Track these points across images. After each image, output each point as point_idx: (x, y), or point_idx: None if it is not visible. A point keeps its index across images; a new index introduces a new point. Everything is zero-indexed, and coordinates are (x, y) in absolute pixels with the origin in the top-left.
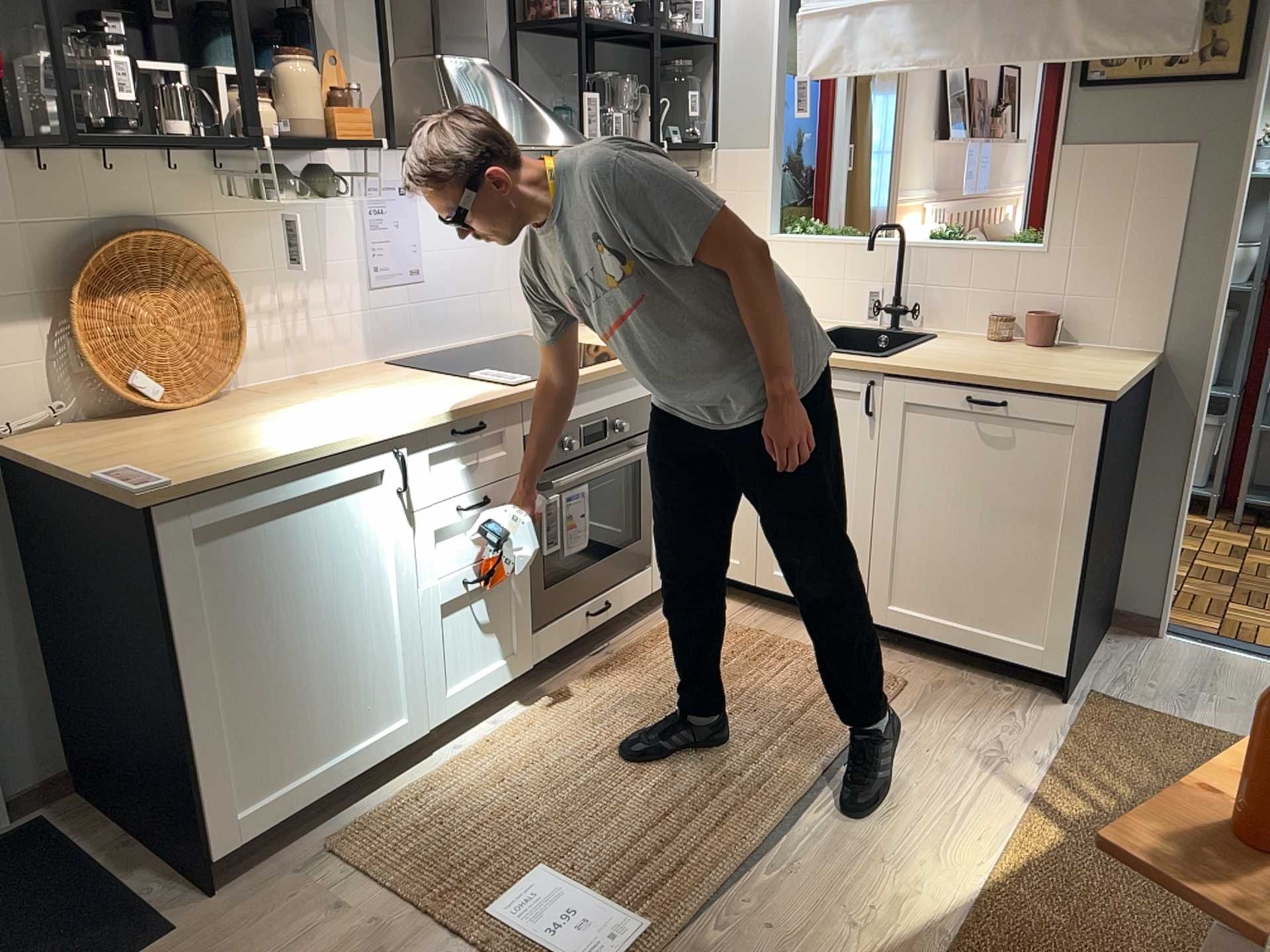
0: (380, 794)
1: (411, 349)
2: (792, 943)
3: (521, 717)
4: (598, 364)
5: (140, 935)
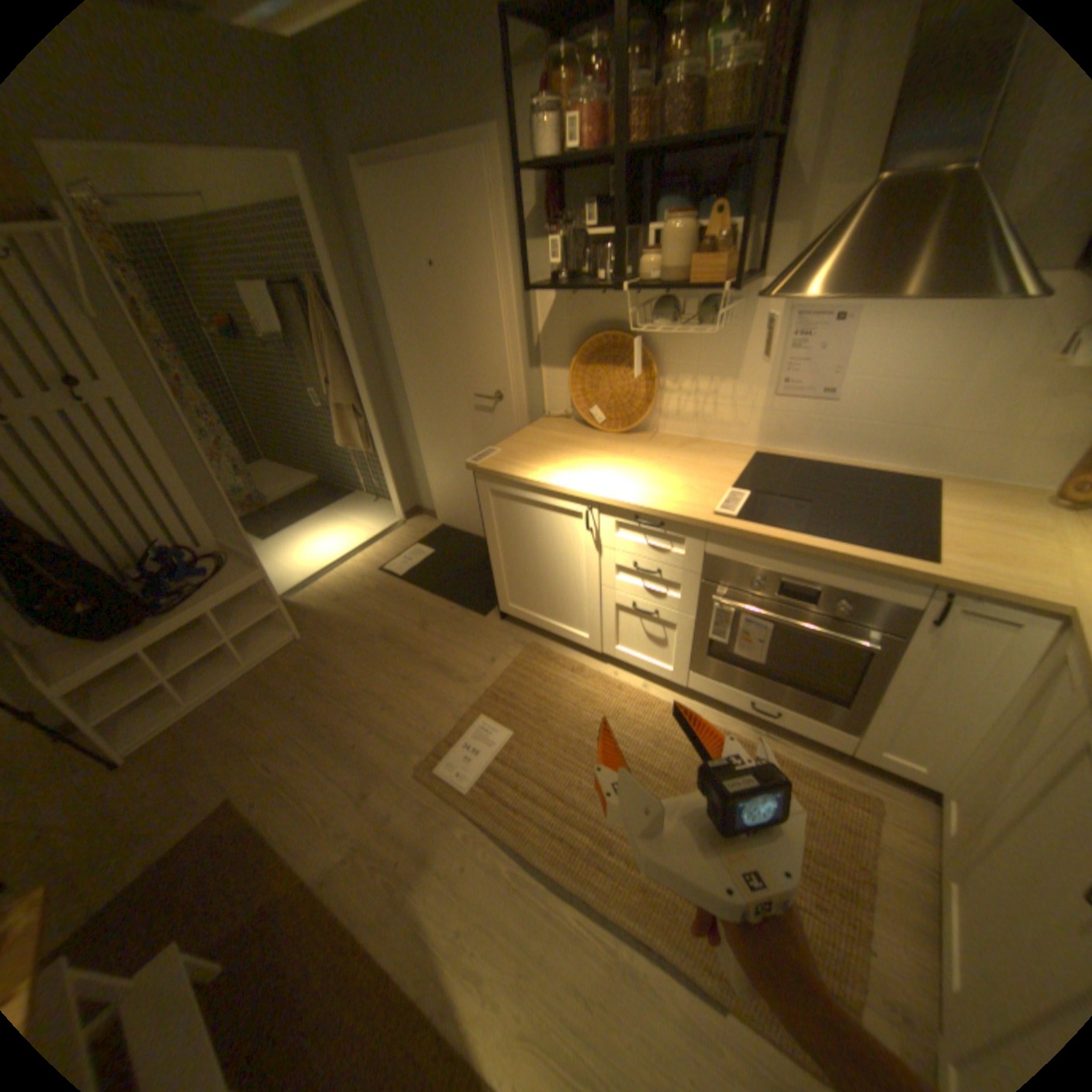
0: (569, 651)
1: (802, 449)
2: (448, 883)
3: (652, 697)
4: (839, 543)
5: (481, 608)
